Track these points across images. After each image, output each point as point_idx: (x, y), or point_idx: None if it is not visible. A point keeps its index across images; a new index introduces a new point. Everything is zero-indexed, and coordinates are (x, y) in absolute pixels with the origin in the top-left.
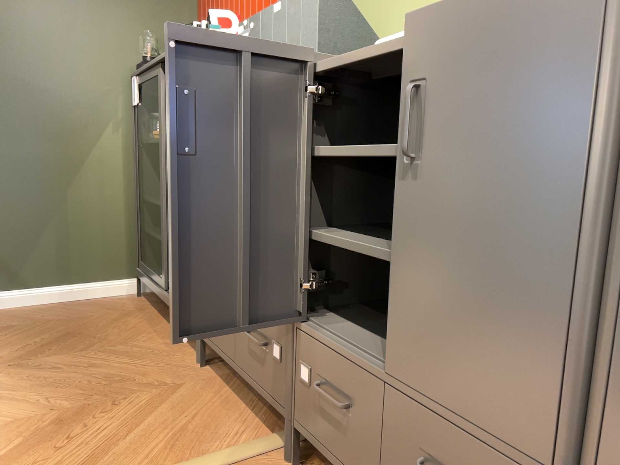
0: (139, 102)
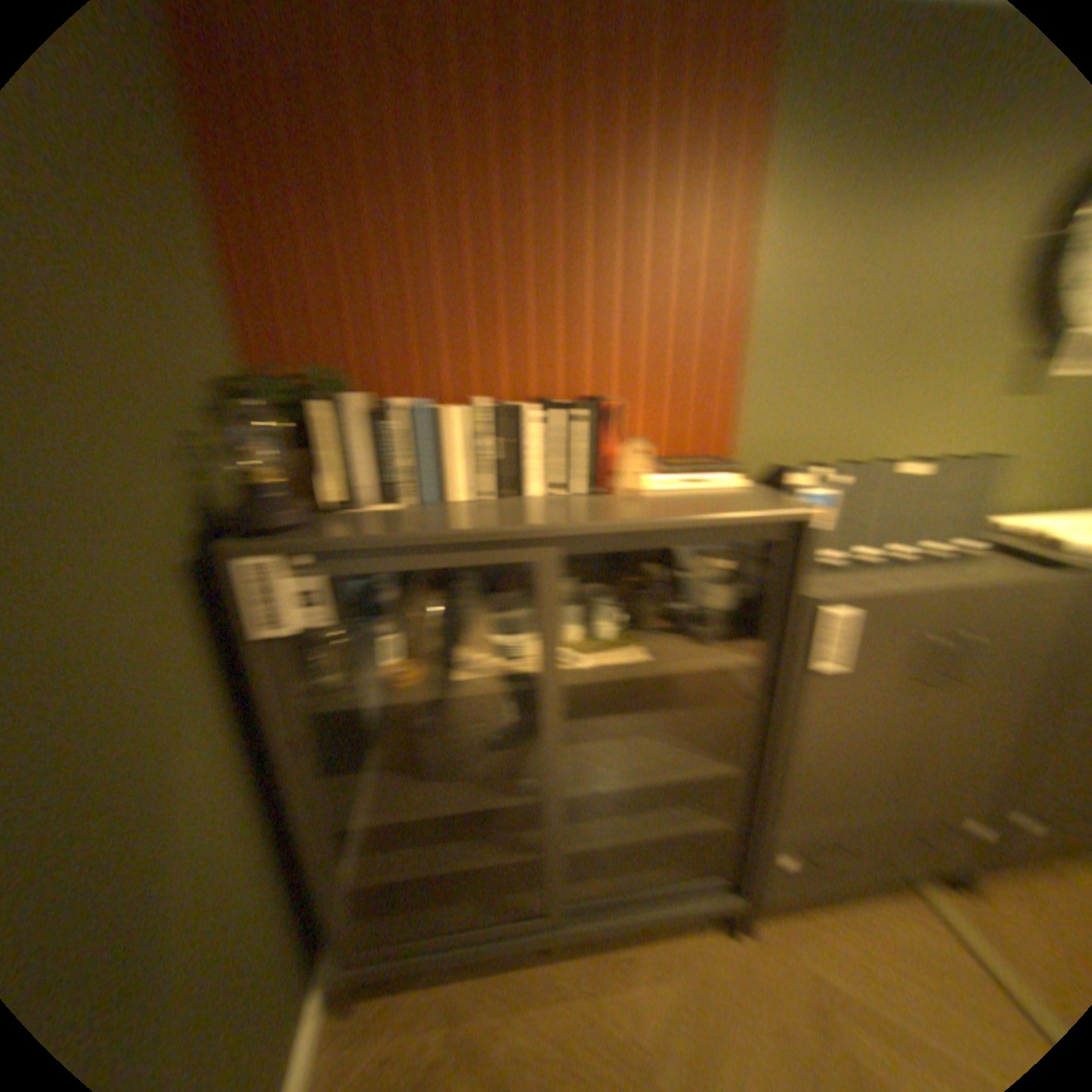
0: (327, 621)
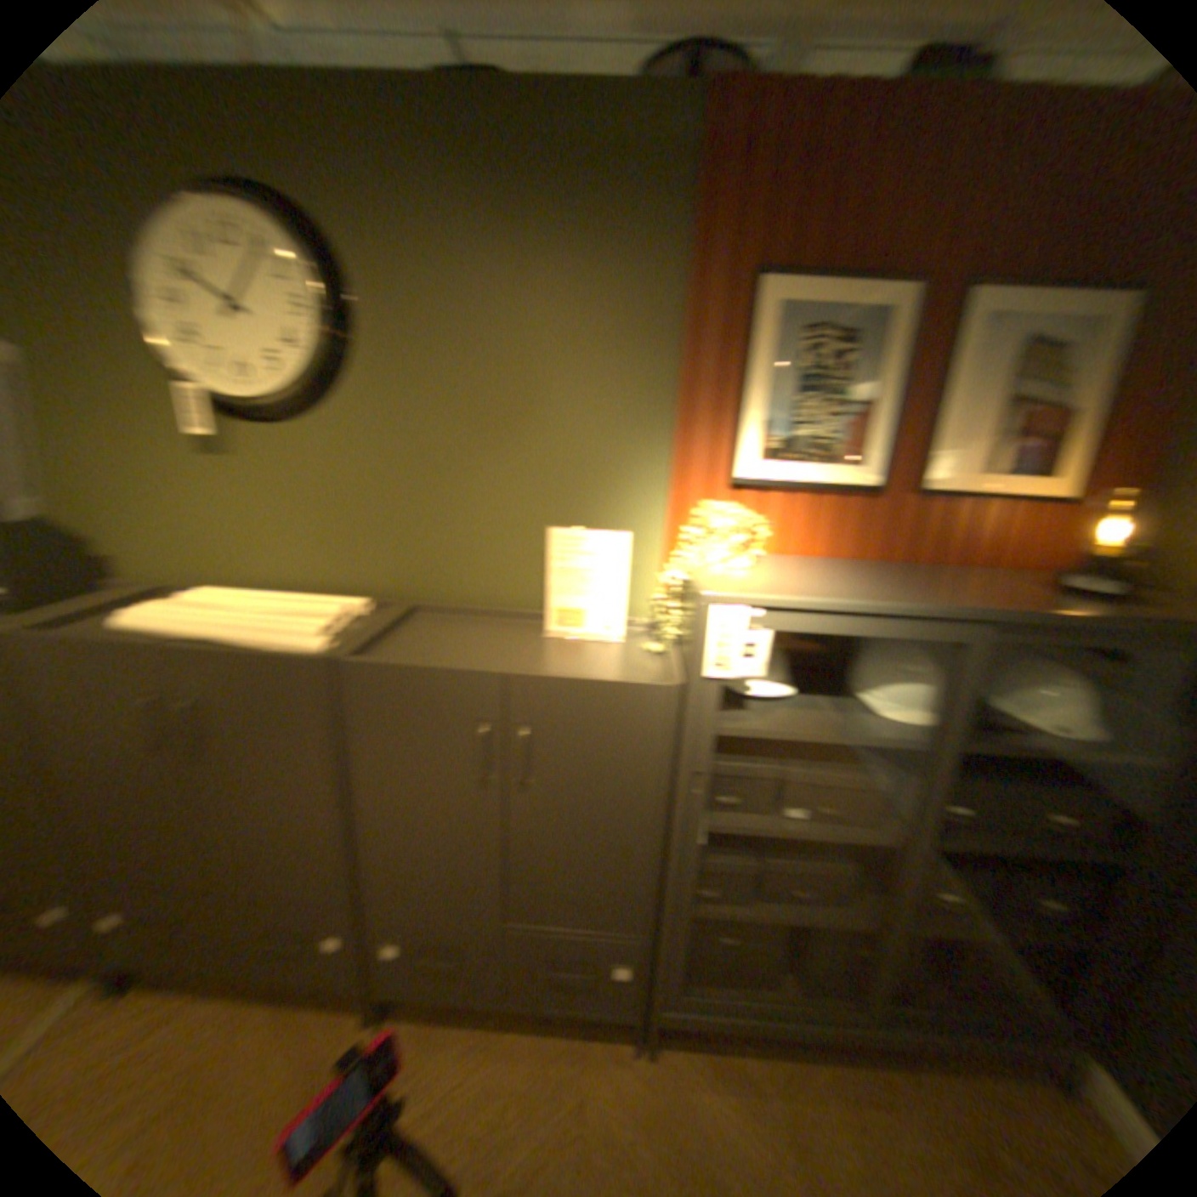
0: None
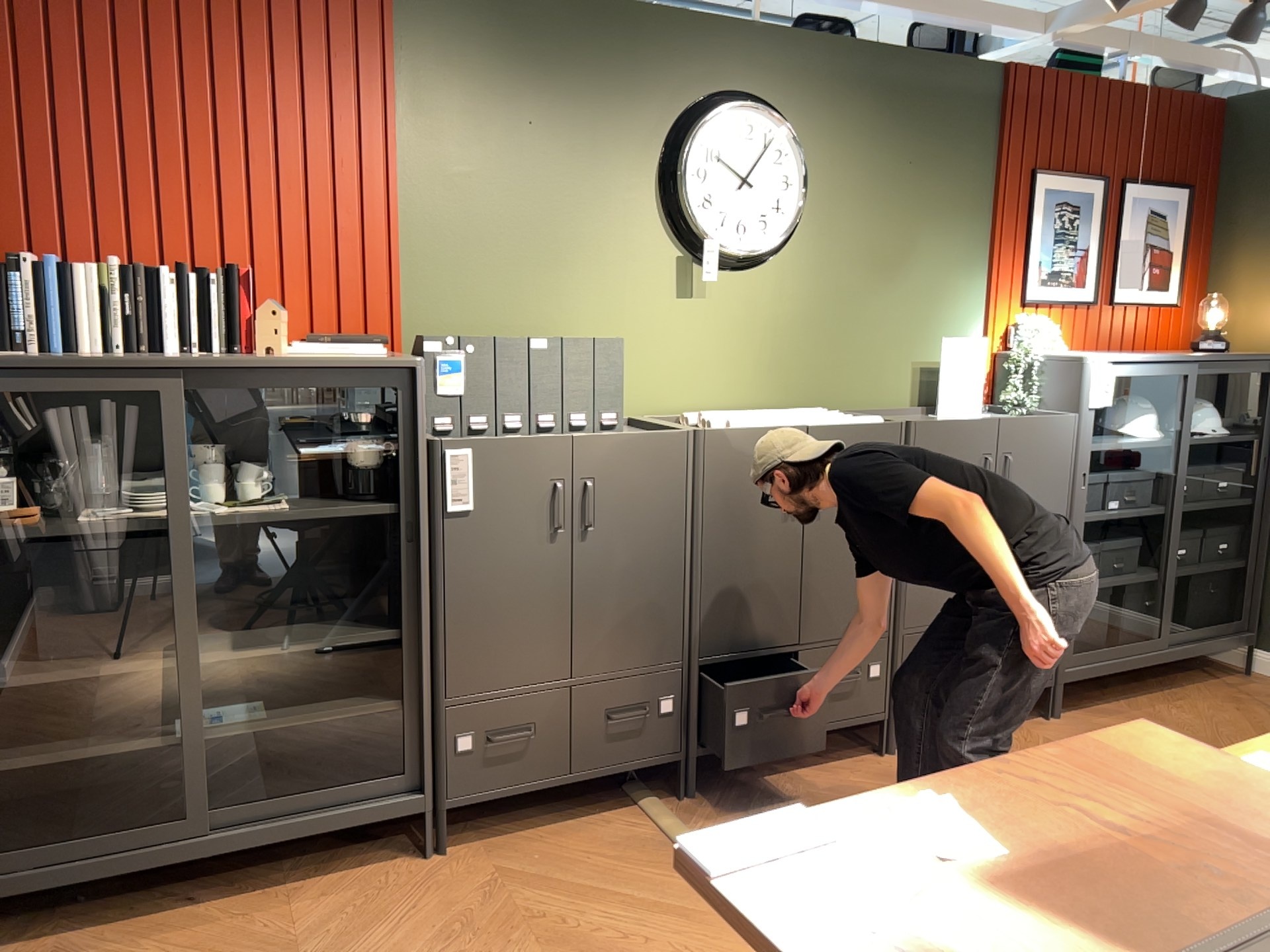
0: None
